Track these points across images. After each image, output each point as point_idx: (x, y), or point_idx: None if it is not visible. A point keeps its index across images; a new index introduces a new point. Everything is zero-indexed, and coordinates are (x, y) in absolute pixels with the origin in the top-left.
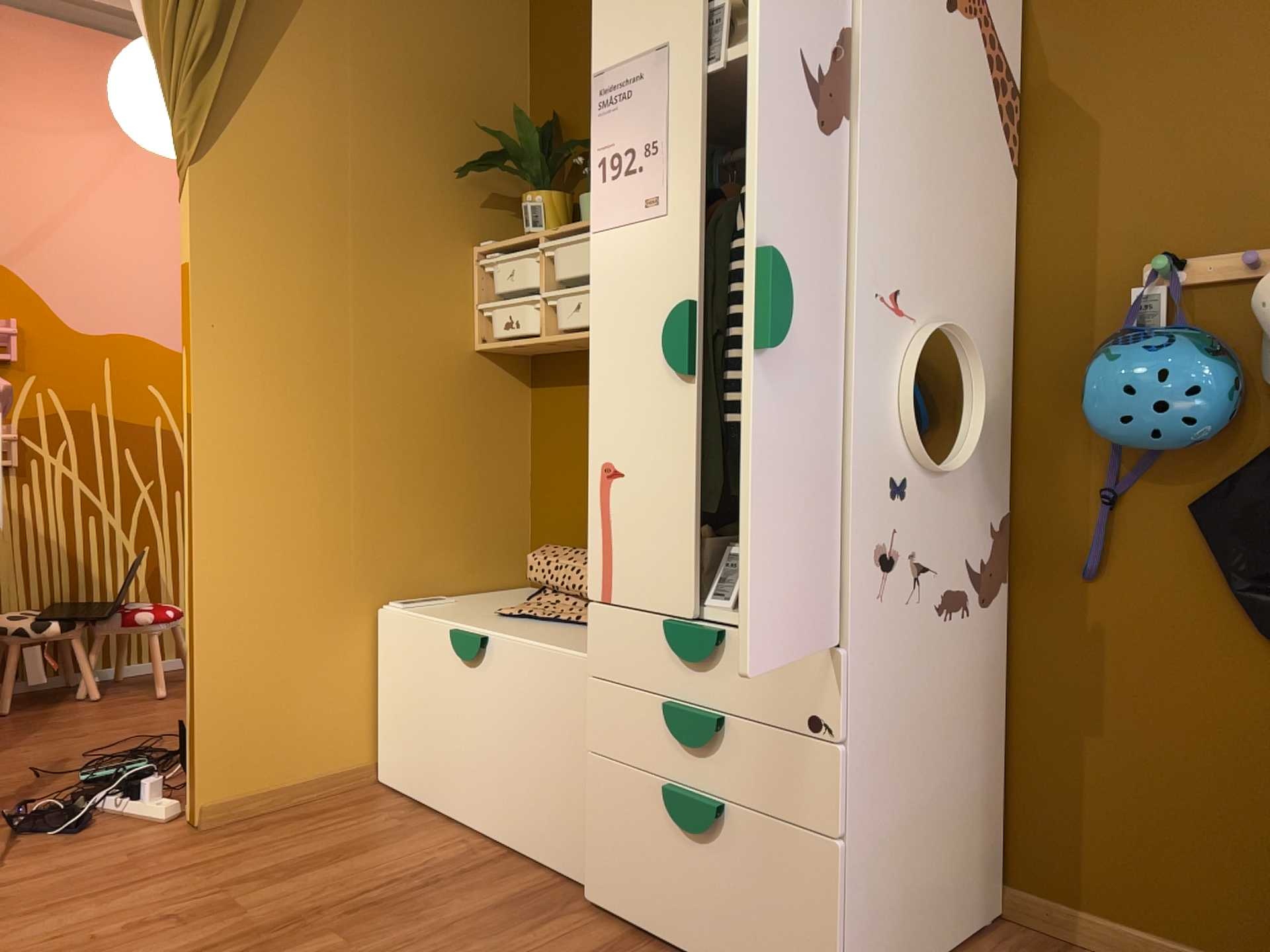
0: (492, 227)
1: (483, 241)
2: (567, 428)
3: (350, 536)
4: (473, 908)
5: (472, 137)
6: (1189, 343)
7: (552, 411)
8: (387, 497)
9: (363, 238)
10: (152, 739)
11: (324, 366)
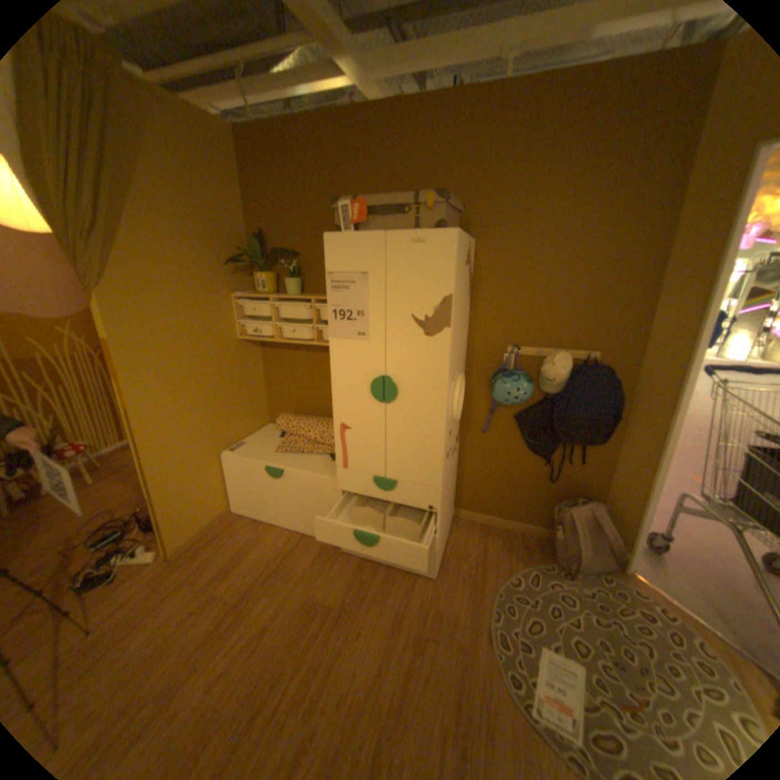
0: (236, 283)
1: (234, 290)
2: (282, 366)
3: (204, 432)
4: (305, 566)
5: (222, 241)
6: (523, 378)
7: (273, 359)
8: (215, 411)
9: (184, 303)
10: (107, 514)
11: (179, 367)
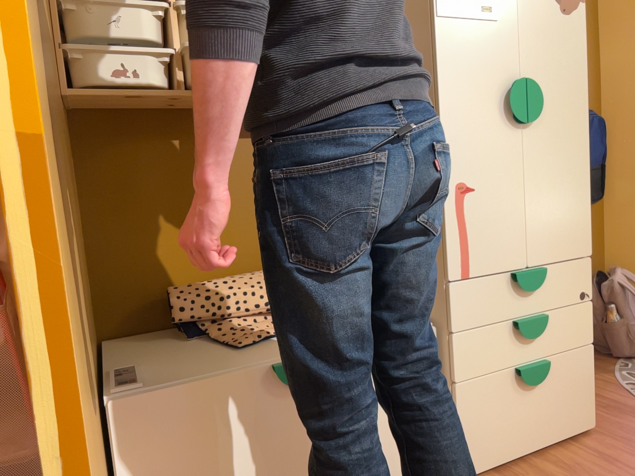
0: None
1: None
2: (139, 181)
3: None
4: None
5: None
6: None
7: (113, 167)
8: None
9: None
10: None
11: None
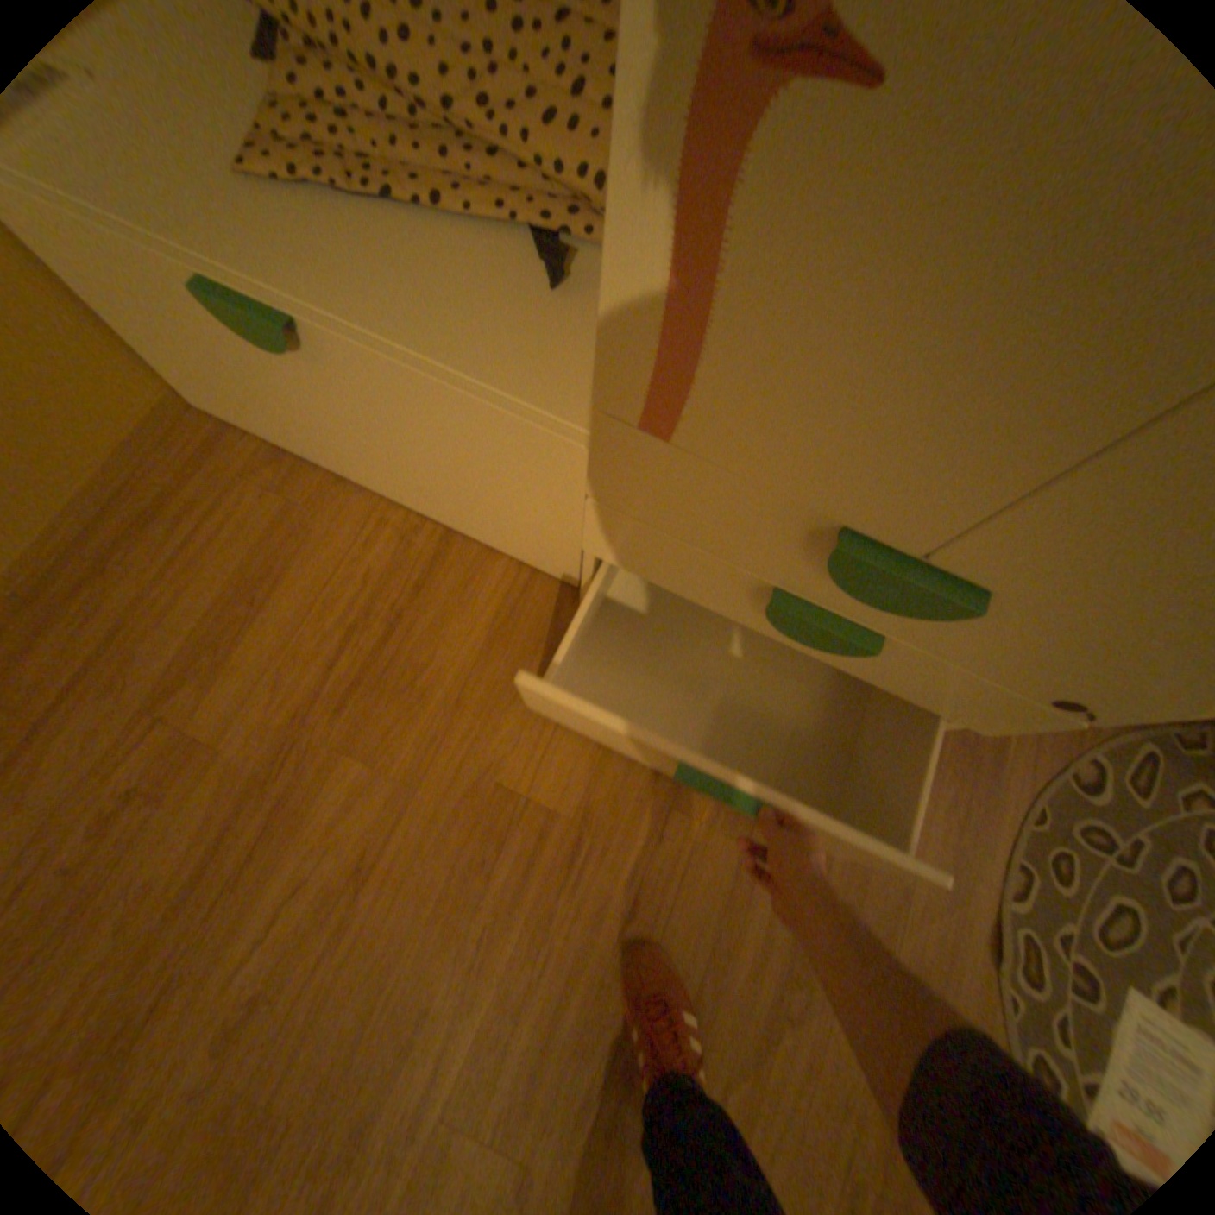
0: None
1: None
2: None
3: None
4: (467, 652)
5: None
6: None
7: None
8: None
9: None
10: None
11: None
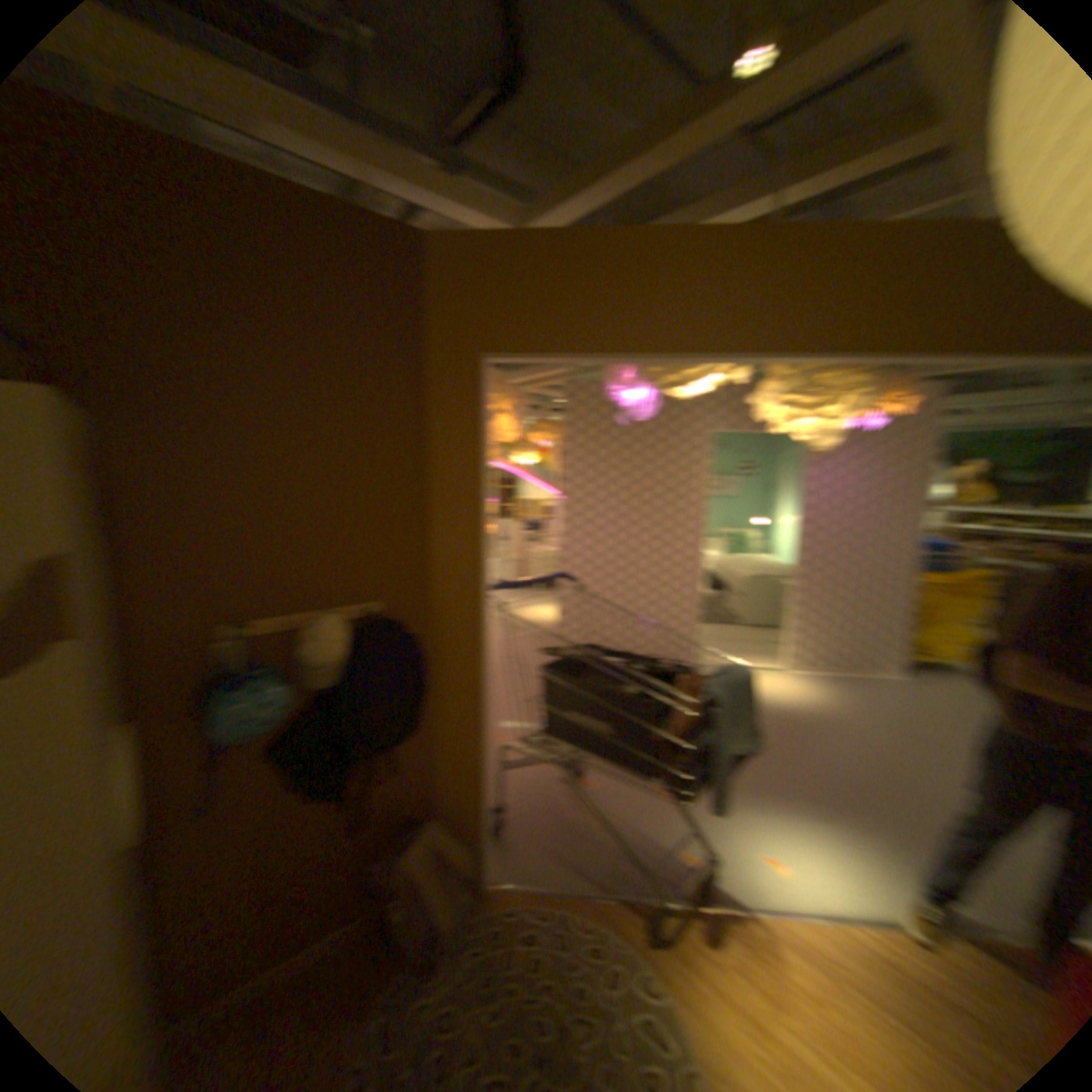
0: None
1: None
2: None
3: None
4: None
5: None
6: (259, 682)
7: None
8: None
9: None
10: None
11: None
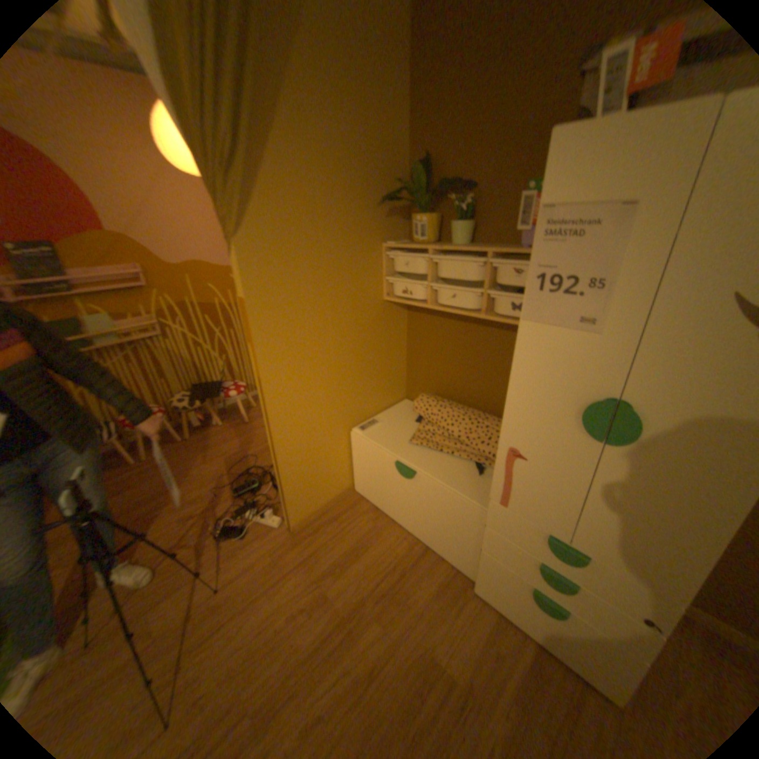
0: (389, 228)
1: (385, 238)
2: (428, 336)
3: (336, 406)
4: (427, 596)
5: (379, 172)
6: None
7: (419, 325)
8: (350, 383)
9: (328, 255)
10: (252, 458)
11: (317, 332)
